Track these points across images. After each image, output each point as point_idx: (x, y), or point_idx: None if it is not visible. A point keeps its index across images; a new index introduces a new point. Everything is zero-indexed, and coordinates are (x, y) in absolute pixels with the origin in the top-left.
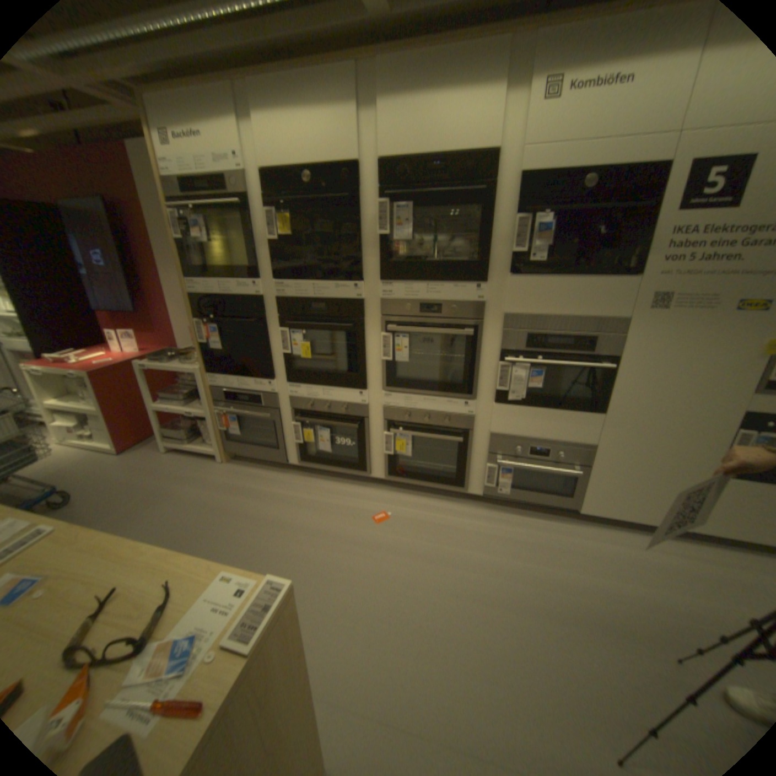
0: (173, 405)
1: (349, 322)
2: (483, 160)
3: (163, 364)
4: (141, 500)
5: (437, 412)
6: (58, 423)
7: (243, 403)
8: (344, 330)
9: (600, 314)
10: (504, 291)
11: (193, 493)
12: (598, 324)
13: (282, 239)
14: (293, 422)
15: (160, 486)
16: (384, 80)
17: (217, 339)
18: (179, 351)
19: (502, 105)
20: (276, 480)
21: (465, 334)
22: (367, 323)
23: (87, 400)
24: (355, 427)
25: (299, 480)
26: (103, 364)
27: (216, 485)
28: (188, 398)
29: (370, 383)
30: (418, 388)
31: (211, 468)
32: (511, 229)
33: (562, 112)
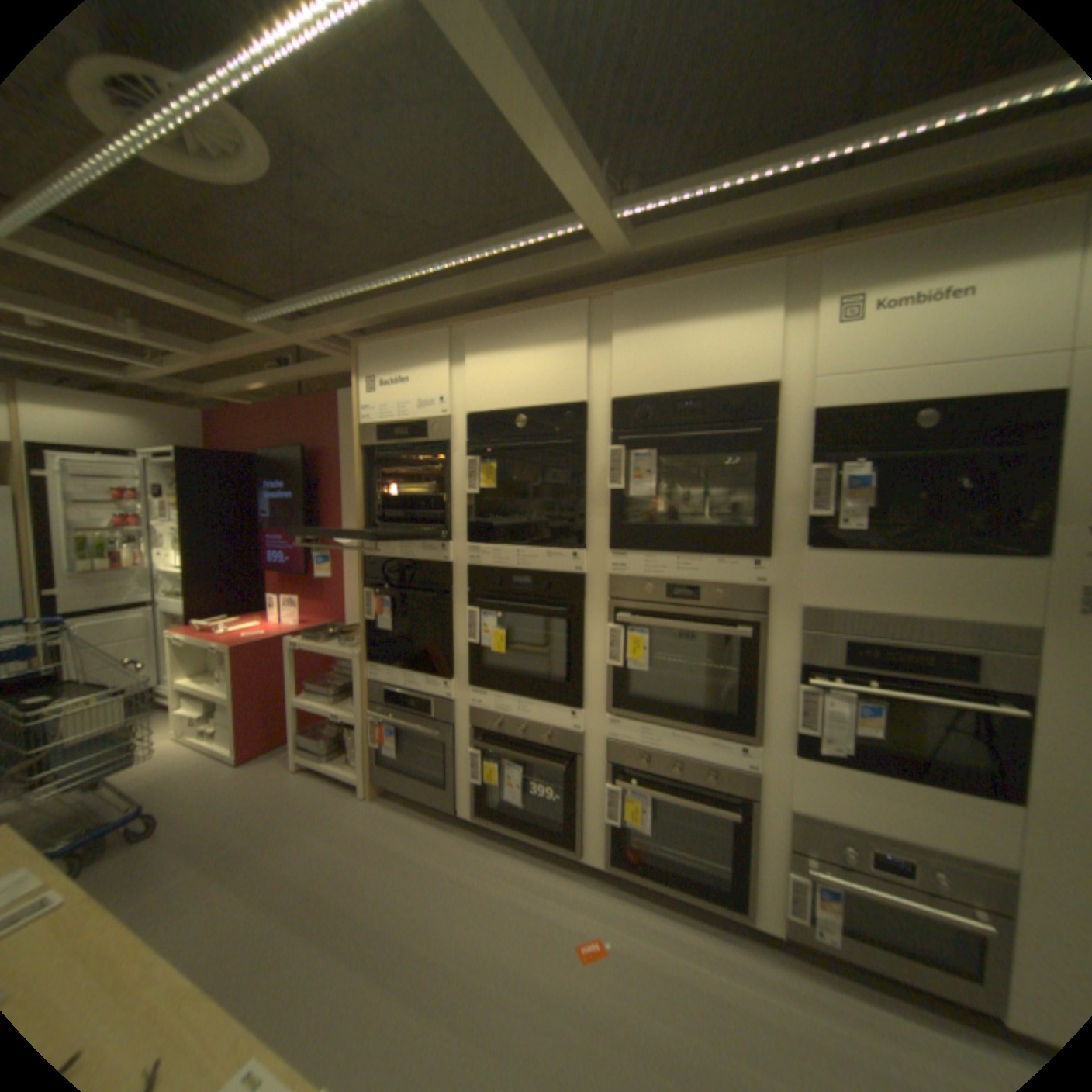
0: (318, 702)
1: (562, 604)
2: (756, 396)
3: (317, 643)
4: (241, 846)
5: (696, 761)
6: (182, 711)
7: (406, 710)
8: (554, 615)
9: (981, 617)
10: (801, 572)
11: (311, 847)
12: (980, 634)
13: (484, 492)
14: (470, 748)
15: (272, 827)
16: (622, 314)
17: (386, 615)
18: (342, 627)
19: (779, 332)
20: (434, 843)
21: (741, 635)
22: (588, 607)
23: (220, 684)
24: (561, 769)
25: (468, 849)
26: (251, 638)
27: (346, 837)
28: (340, 693)
29: (588, 699)
30: (663, 714)
31: (346, 806)
32: (806, 483)
33: (869, 335)
